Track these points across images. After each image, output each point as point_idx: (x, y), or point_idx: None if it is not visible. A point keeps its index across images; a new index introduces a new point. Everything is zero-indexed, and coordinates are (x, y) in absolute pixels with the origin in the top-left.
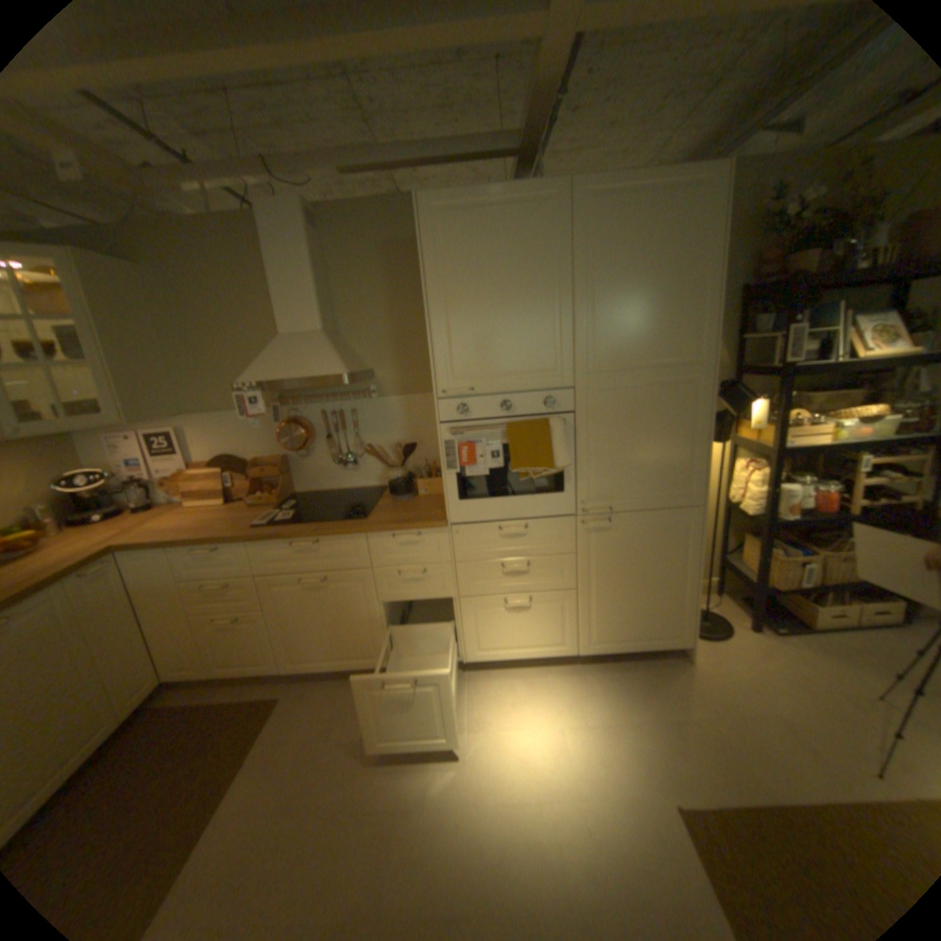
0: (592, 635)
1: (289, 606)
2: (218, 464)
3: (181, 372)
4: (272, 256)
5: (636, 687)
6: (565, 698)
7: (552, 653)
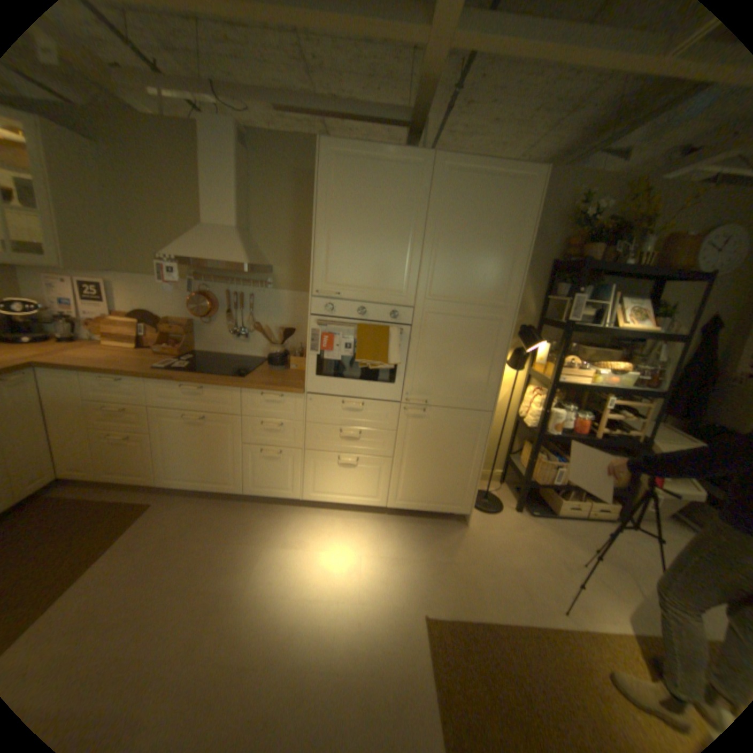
0: (398, 493)
1: (171, 434)
2: (135, 316)
3: (117, 237)
4: (205, 161)
5: (422, 535)
6: (369, 536)
7: (367, 502)
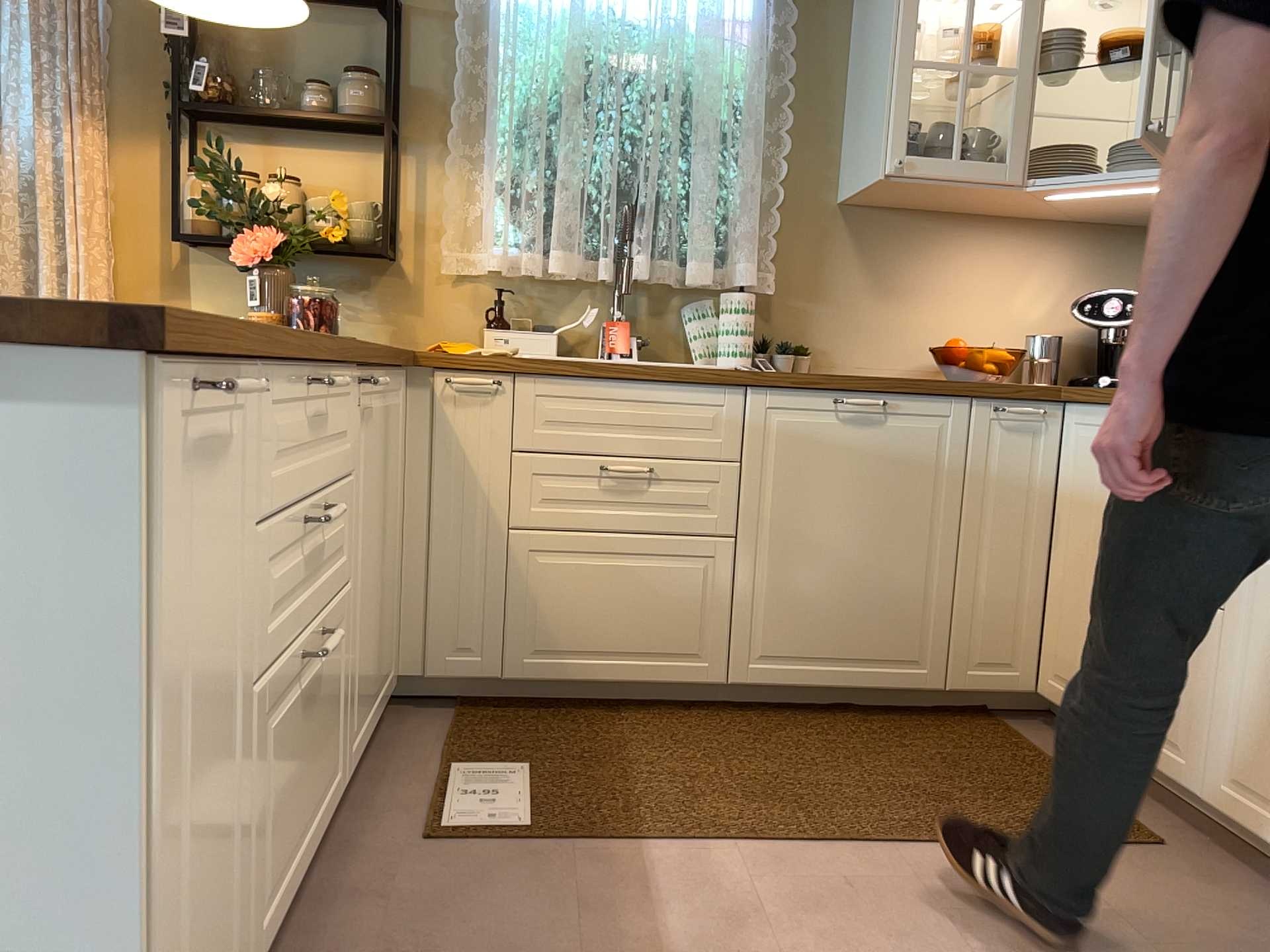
0: None
1: None
2: None
3: None
4: None
5: None
6: None
7: None
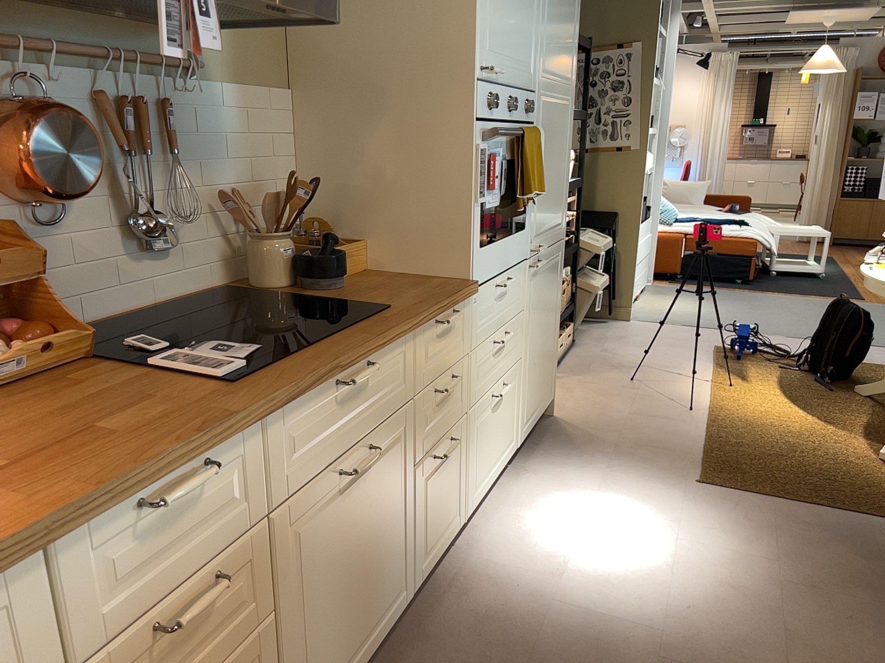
0: (525, 413)
1: (316, 555)
2: None
3: None
4: None
5: (561, 449)
6: (550, 489)
7: (508, 454)
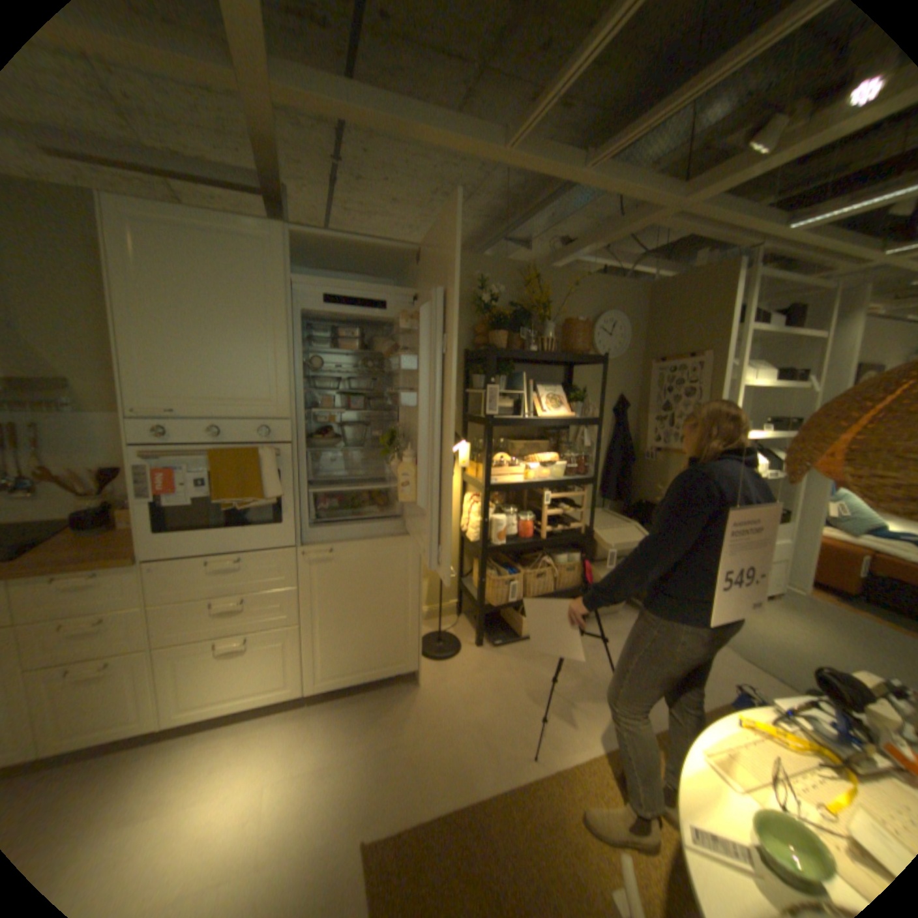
0: (316, 672)
1: None
2: None
3: None
4: None
5: (357, 720)
6: (278, 748)
7: (272, 699)
